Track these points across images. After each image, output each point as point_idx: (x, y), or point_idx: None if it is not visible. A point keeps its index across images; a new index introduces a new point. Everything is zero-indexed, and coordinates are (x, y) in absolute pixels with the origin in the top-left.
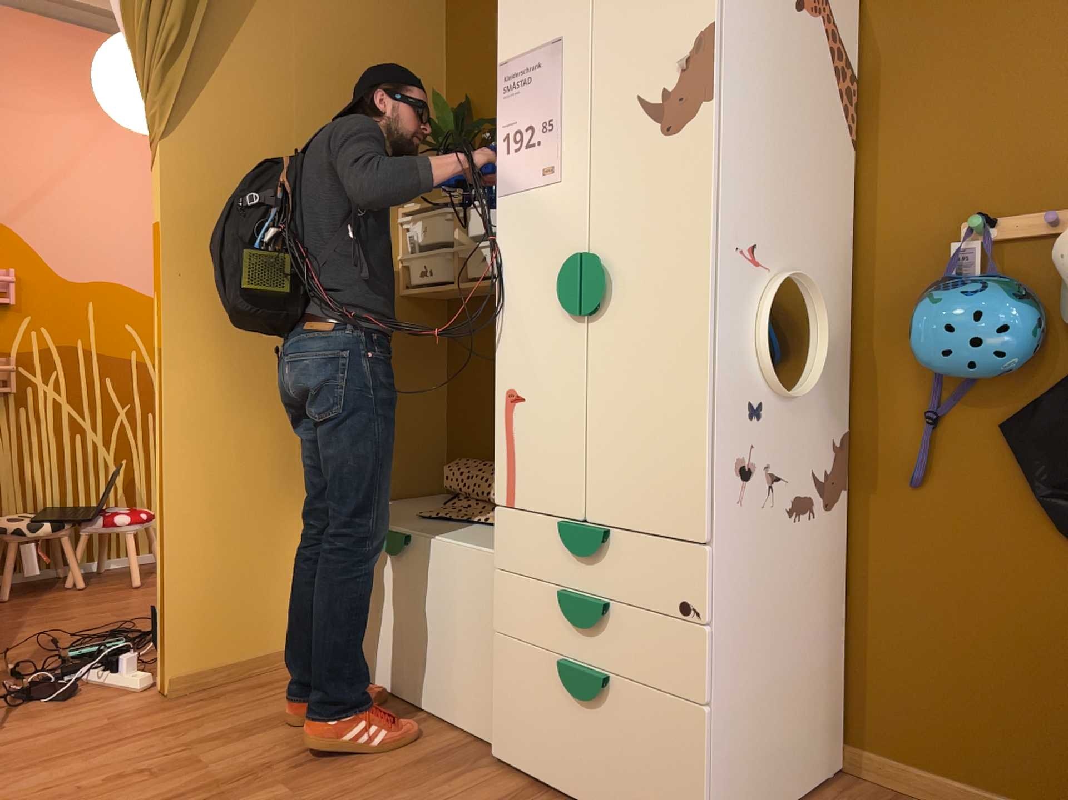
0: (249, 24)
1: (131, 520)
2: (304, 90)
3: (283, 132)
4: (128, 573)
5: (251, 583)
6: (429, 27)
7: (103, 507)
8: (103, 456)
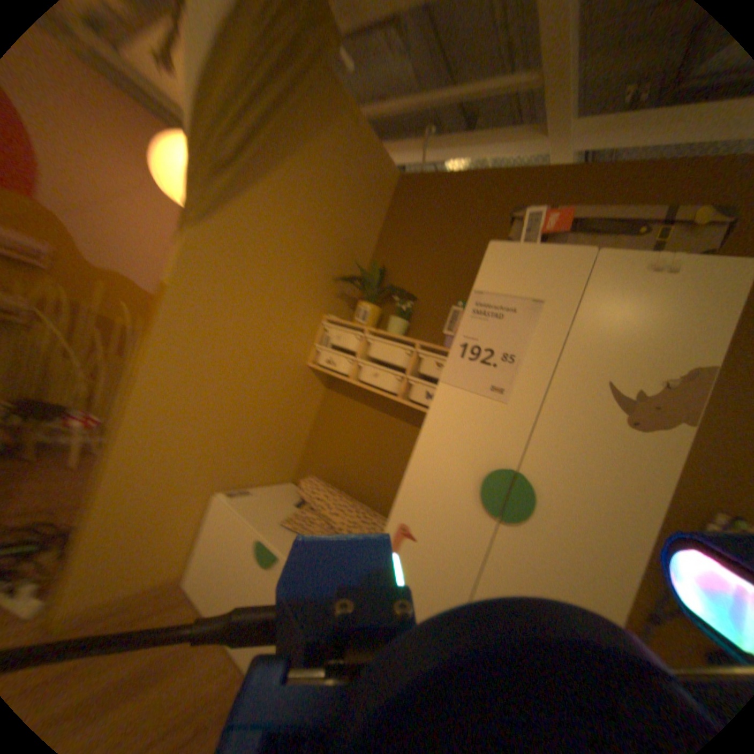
0: (278, 168)
1: (80, 426)
2: (297, 225)
3: (275, 248)
4: (67, 452)
5: (148, 543)
6: (376, 216)
7: (64, 405)
8: (75, 375)
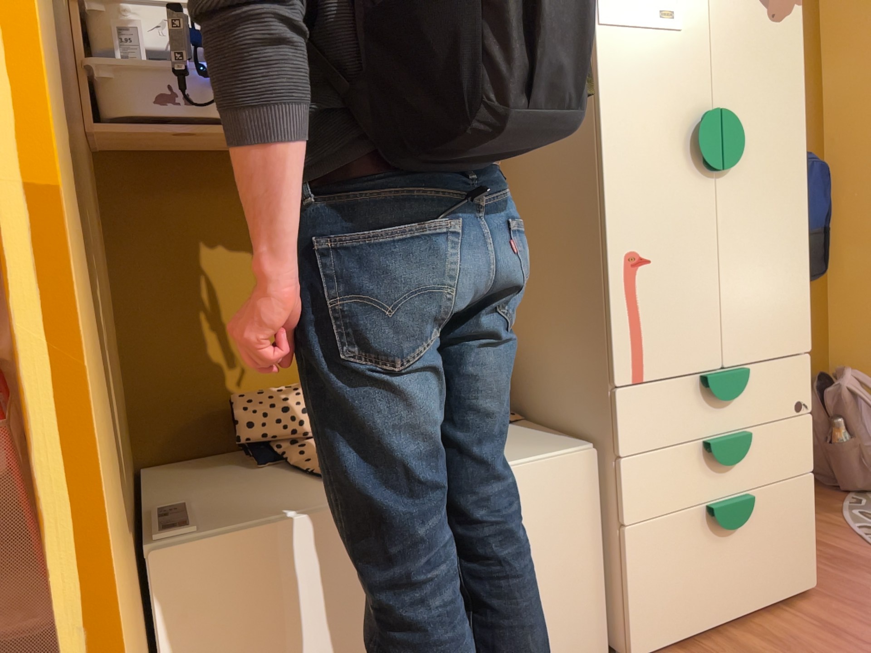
0: None
1: None
2: None
3: None
4: None
5: None
6: None
7: None
8: None
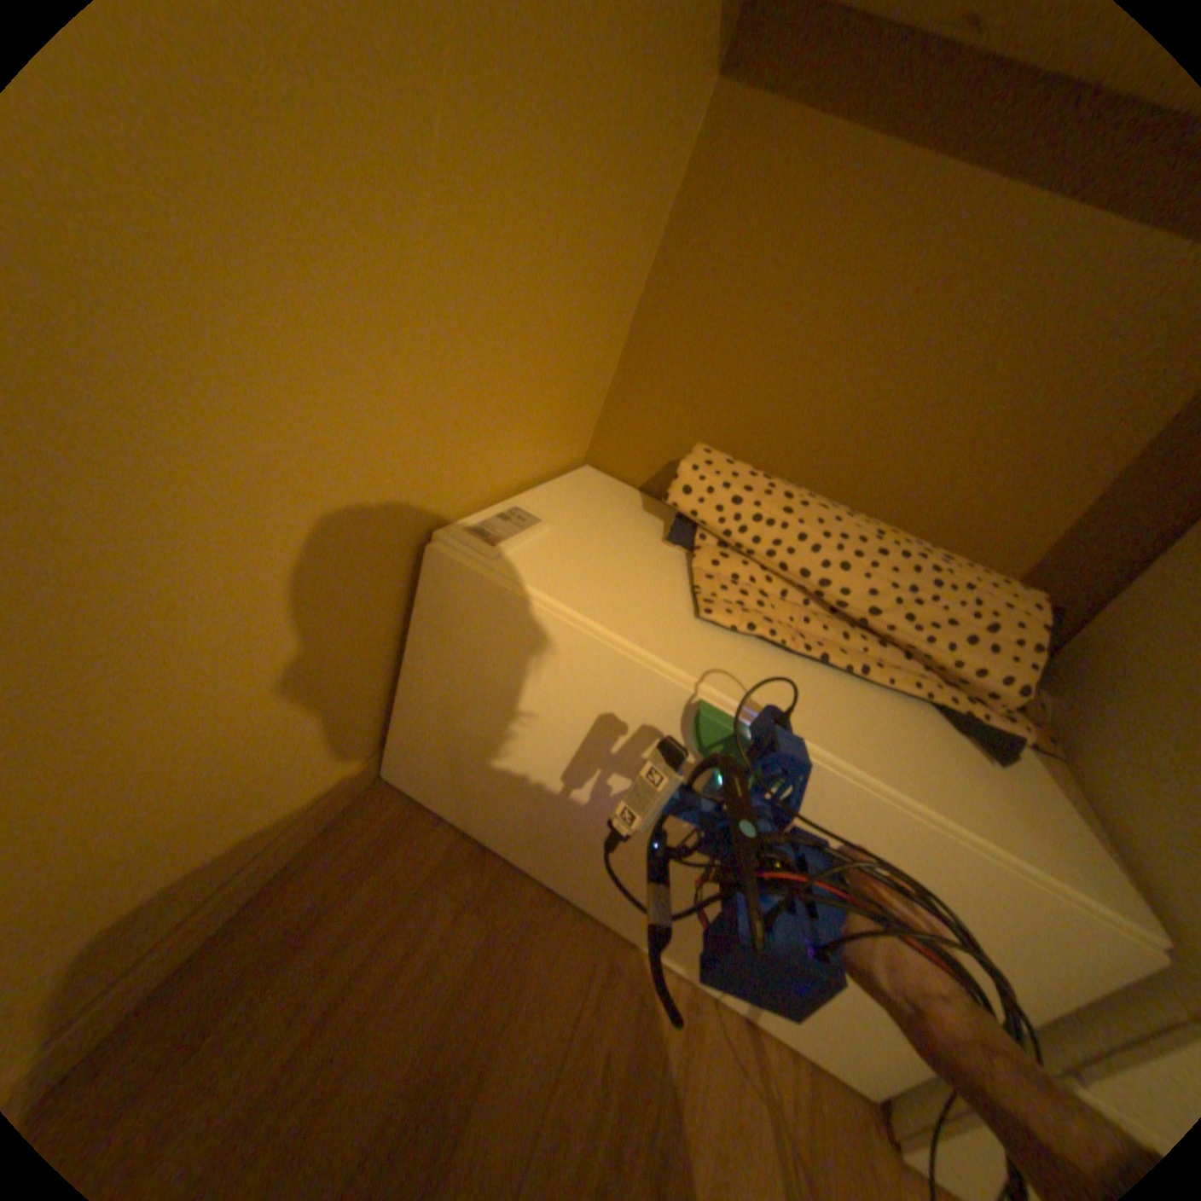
0: None
1: None
2: None
3: None
4: None
5: (267, 739)
6: None
7: None
8: None
